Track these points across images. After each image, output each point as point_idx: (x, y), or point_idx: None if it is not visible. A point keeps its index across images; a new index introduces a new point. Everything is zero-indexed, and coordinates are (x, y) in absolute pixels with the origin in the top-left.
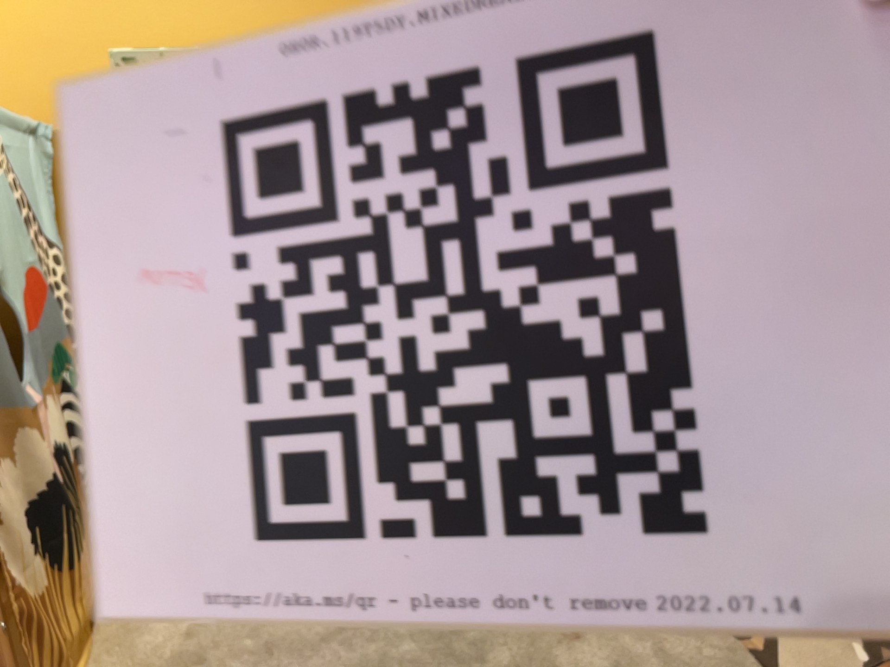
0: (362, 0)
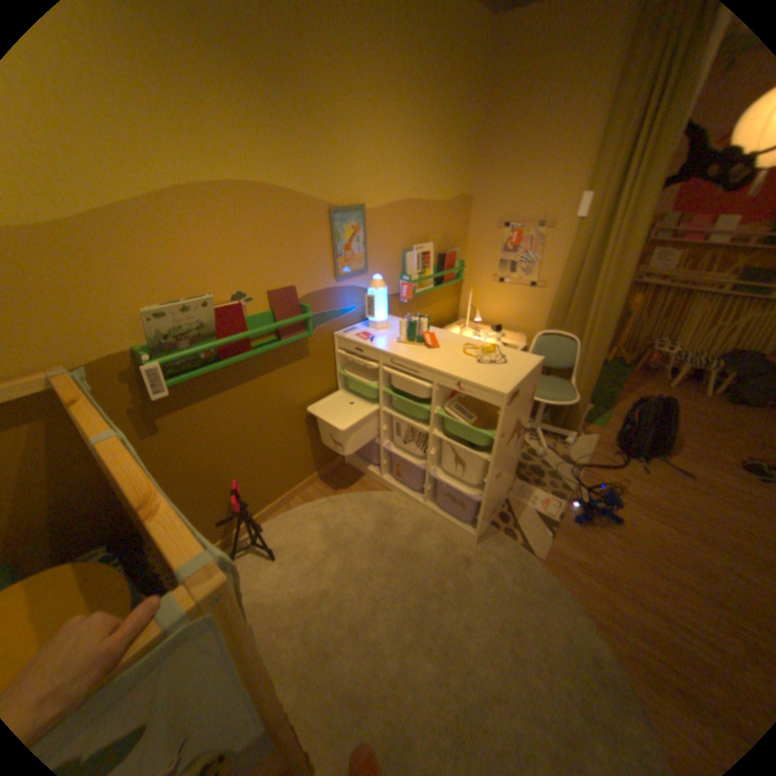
0: (293, 232)
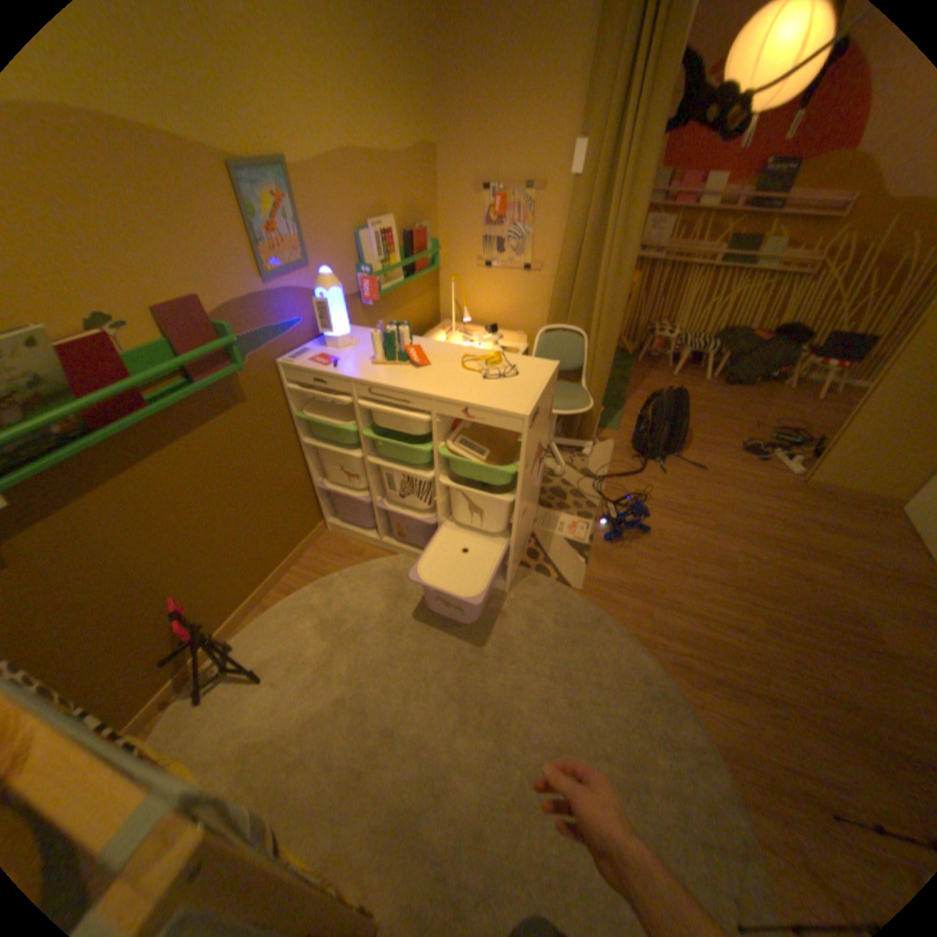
0: (173, 204)
